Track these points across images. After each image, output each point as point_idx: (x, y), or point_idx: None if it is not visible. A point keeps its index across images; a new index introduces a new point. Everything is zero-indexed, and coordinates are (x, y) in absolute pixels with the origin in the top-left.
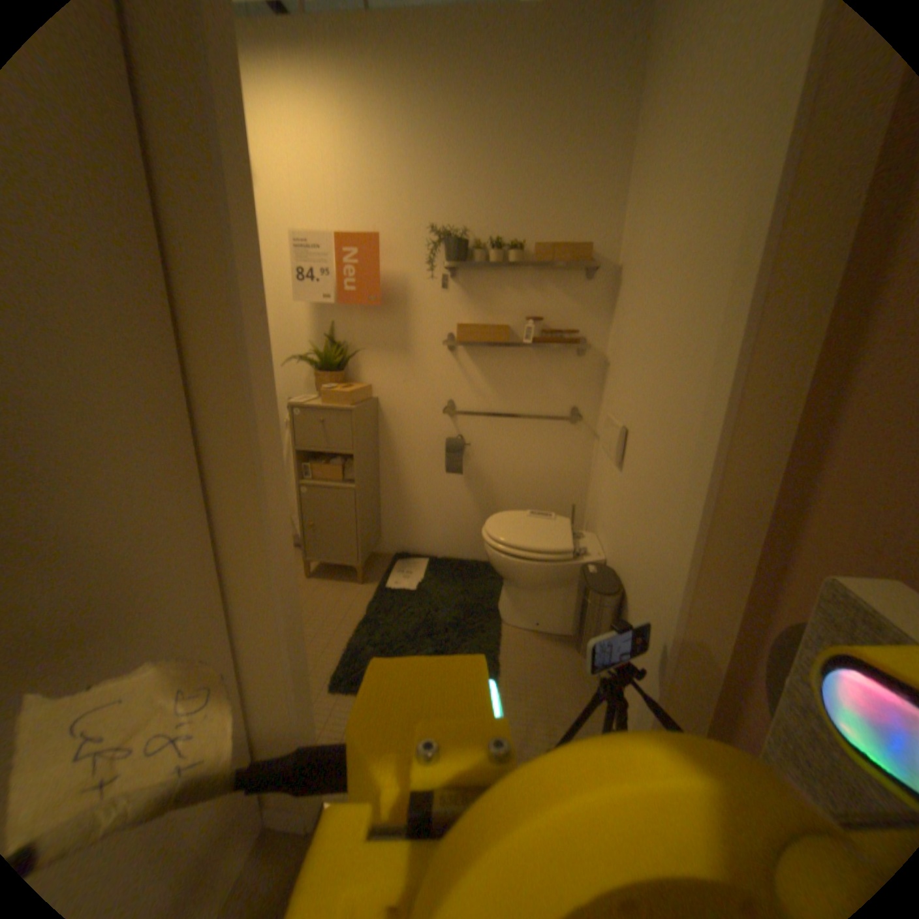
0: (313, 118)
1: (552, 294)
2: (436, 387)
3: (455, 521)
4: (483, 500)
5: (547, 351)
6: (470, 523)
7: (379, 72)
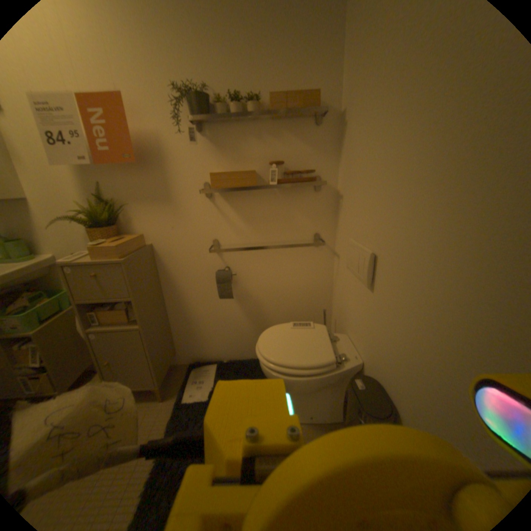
0: None
1: (289, 141)
2: (202, 230)
3: (234, 332)
4: (253, 314)
5: (289, 191)
6: (245, 333)
7: None
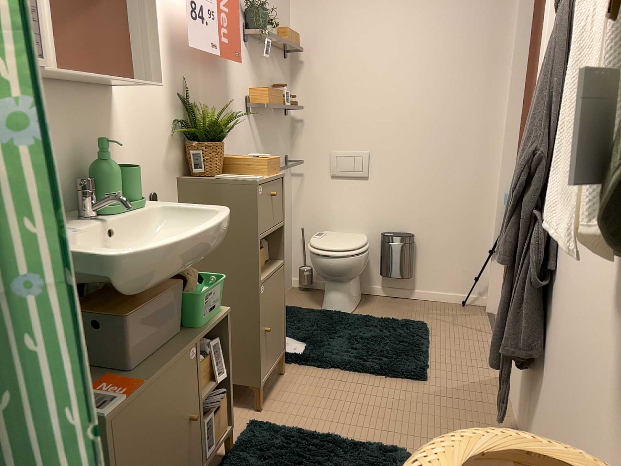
0: None
1: (276, 71)
2: (243, 153)
3: None
4: None
5: (277, 115)
6: None
7: None
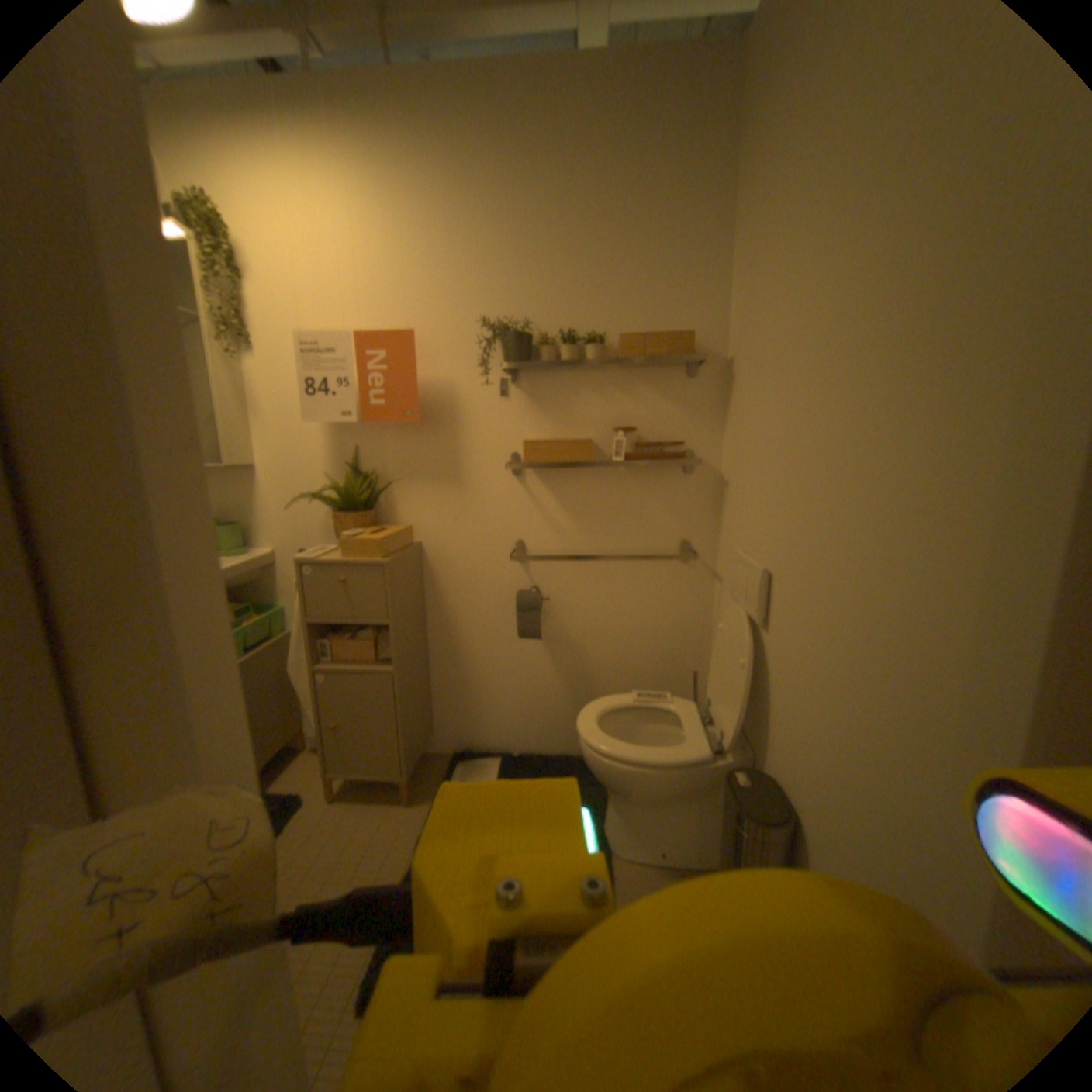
0: (324, 194)
1: (645, 398)
2: (500, 525)
3: (535, 702)
4: (571, 672)
5: (643, 470)
6: (555, 705)
7: (408, 136)
